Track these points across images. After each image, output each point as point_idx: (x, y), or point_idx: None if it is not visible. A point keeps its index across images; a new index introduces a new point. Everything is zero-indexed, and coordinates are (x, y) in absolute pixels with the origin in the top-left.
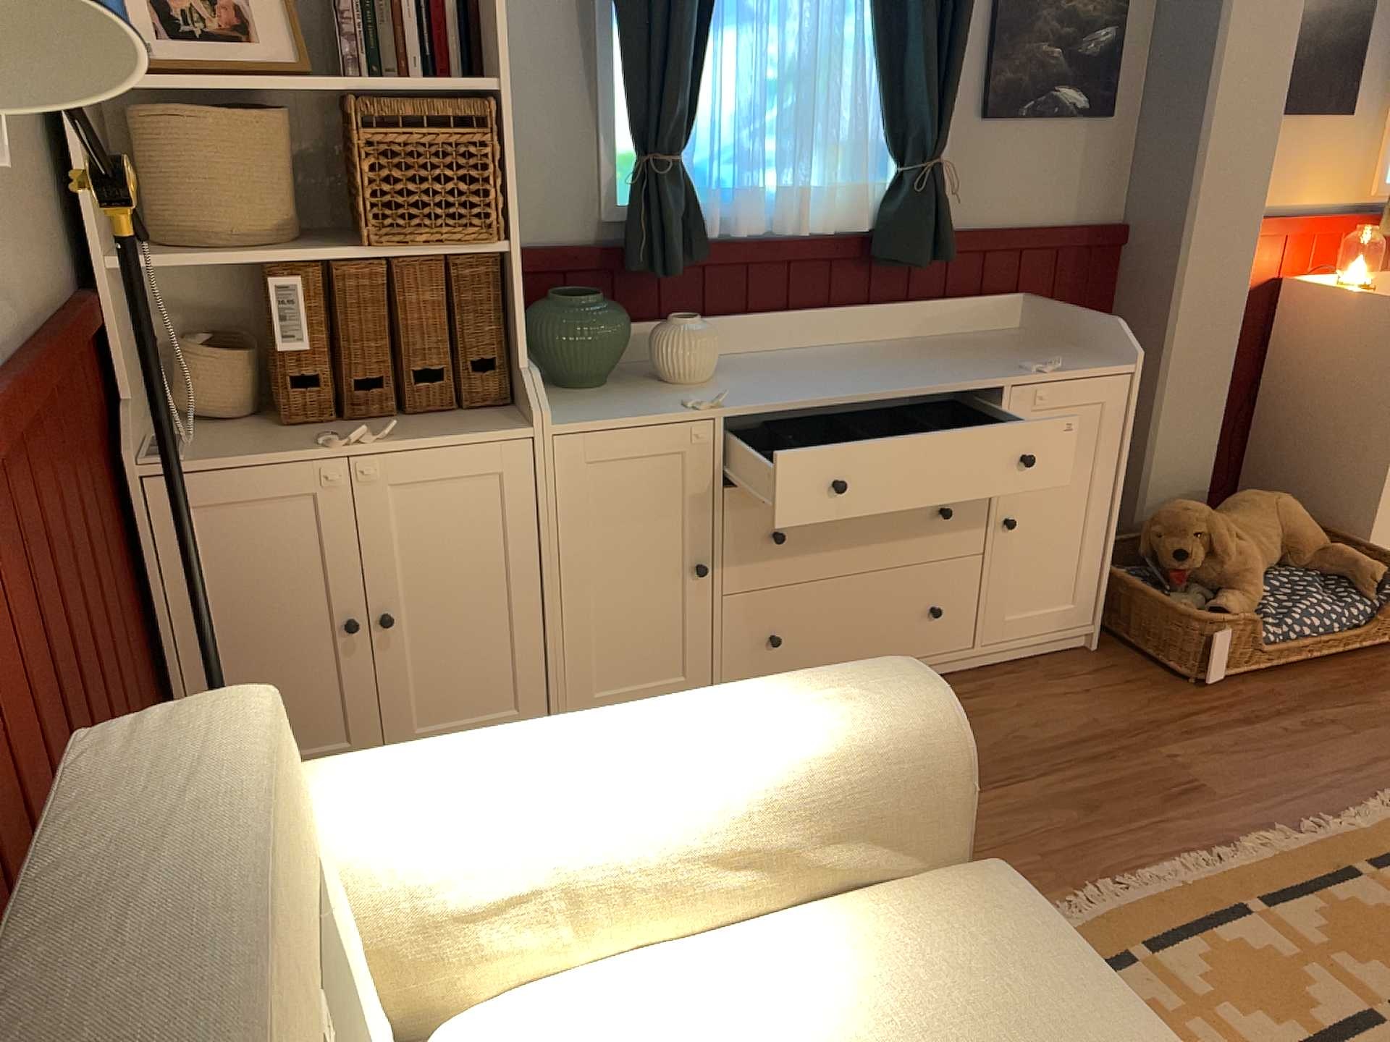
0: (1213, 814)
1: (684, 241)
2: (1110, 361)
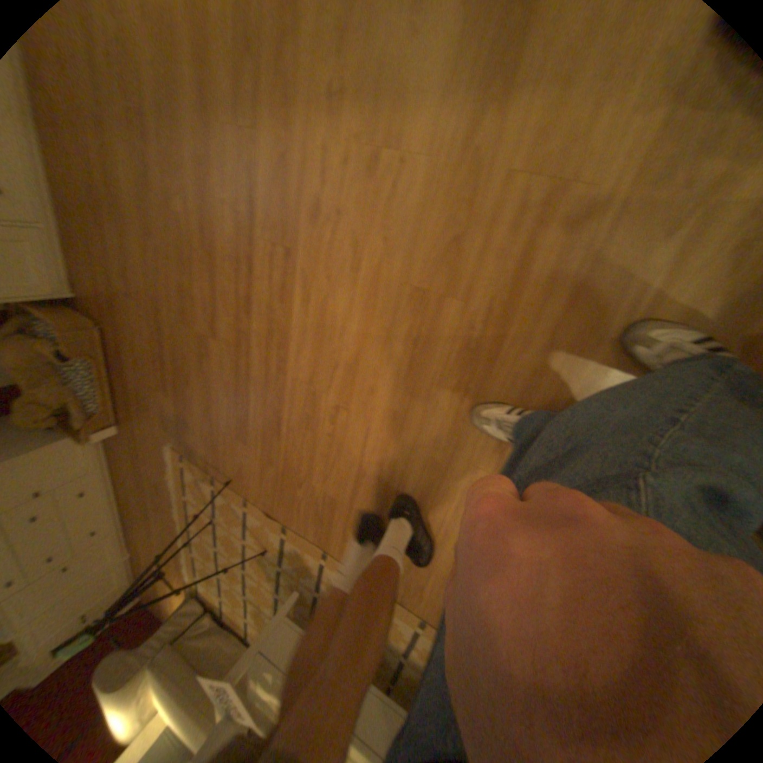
0: (156, 494)
1: None
2: None
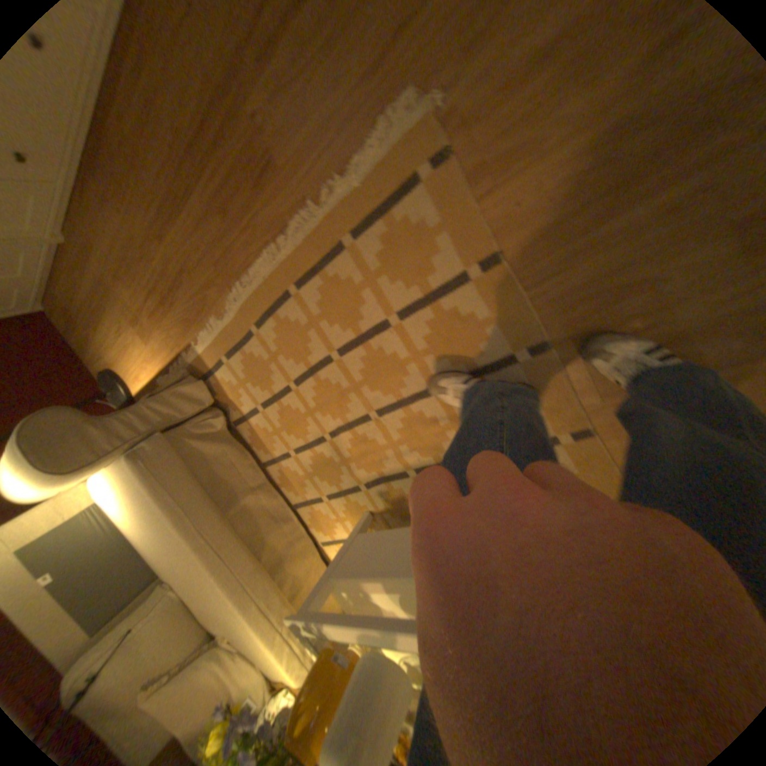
0: (276, 191)
1: None
2: None
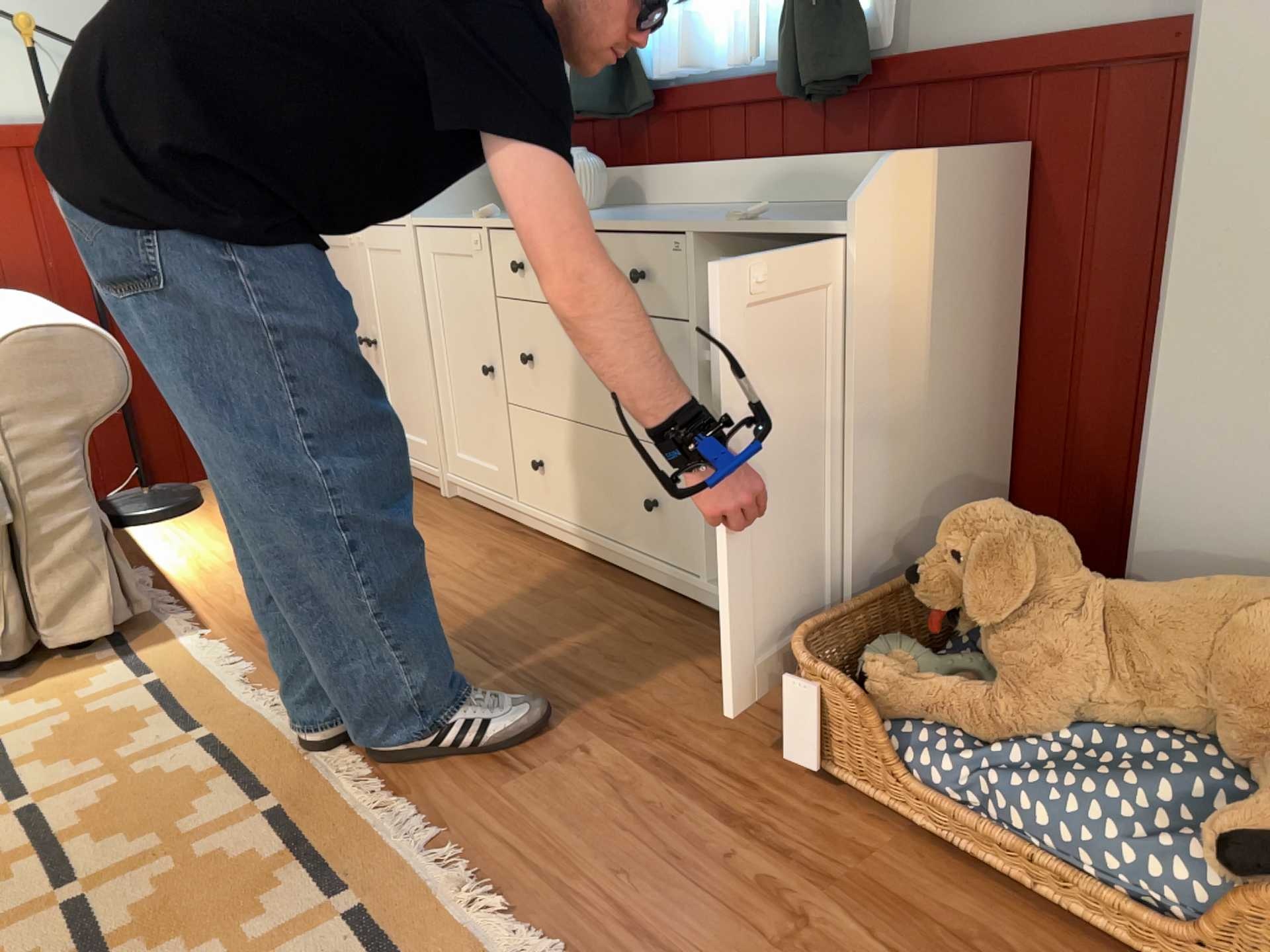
0: (459, 782)
1: (607, 83)
2: (848, 219)
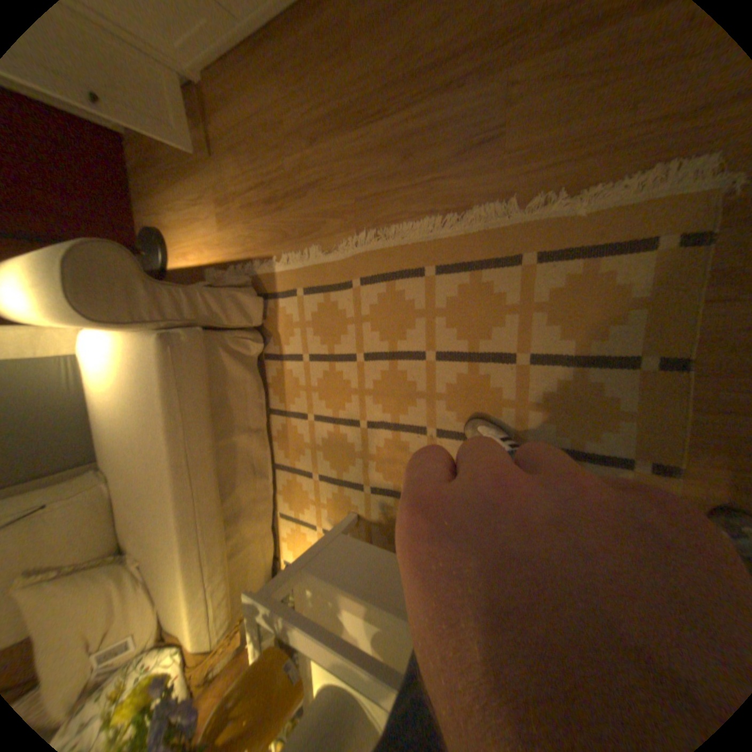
0: (482, 171)
1: None
2: None
